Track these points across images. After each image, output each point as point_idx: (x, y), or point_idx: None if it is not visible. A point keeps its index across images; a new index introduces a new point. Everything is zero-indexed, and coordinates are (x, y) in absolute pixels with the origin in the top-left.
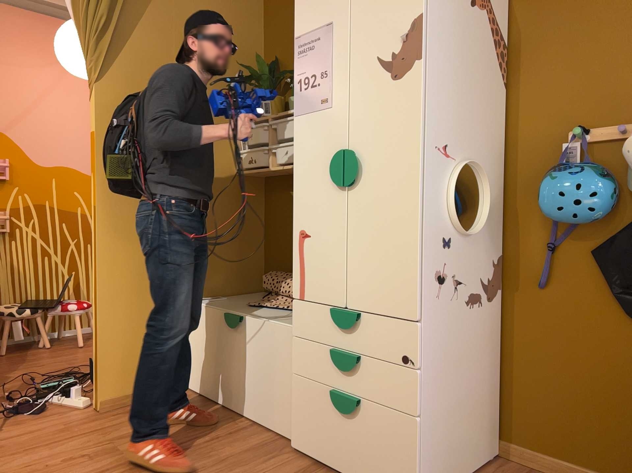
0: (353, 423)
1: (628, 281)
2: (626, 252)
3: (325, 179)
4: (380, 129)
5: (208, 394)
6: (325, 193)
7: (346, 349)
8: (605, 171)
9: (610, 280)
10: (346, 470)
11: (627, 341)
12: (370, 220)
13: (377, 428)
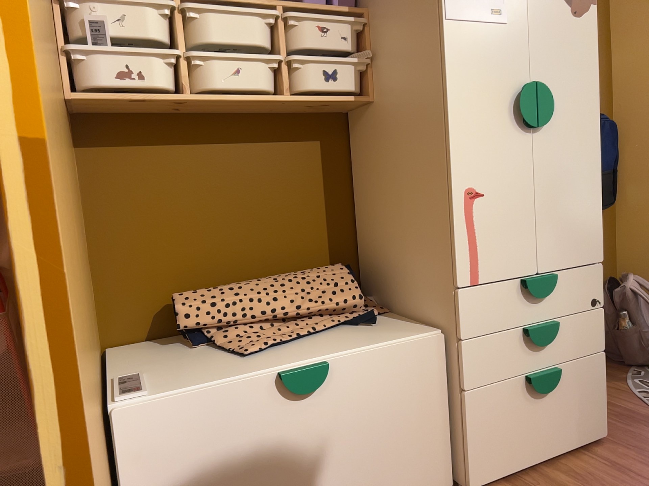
0: (550, 396)
1: None
2: None
3: (503, 118)
4: (564, 67)
5: None
6: (504, 136)
7: (540, 319)
8: None
9: None
10: (544, 454)
11: None
12: (558, 167)
13: (573, 384)
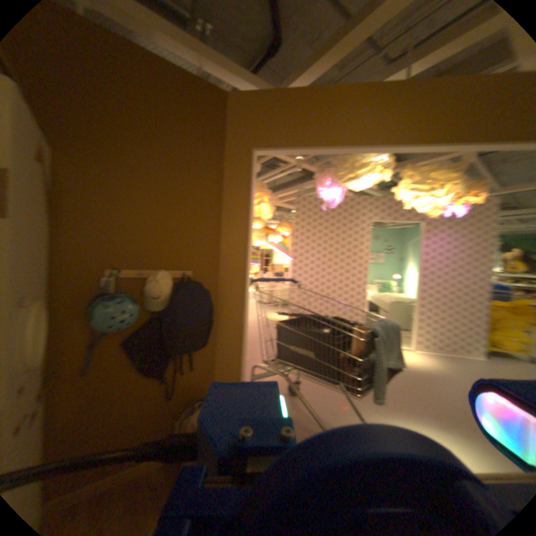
0: None
1: (142, 358)
2: (142, 343)
3: None
4: None
5: None
6: None
7: None
8: (132, 299)
9: (132, 360)
10: None
11: (139, 390)
12: None
13: None
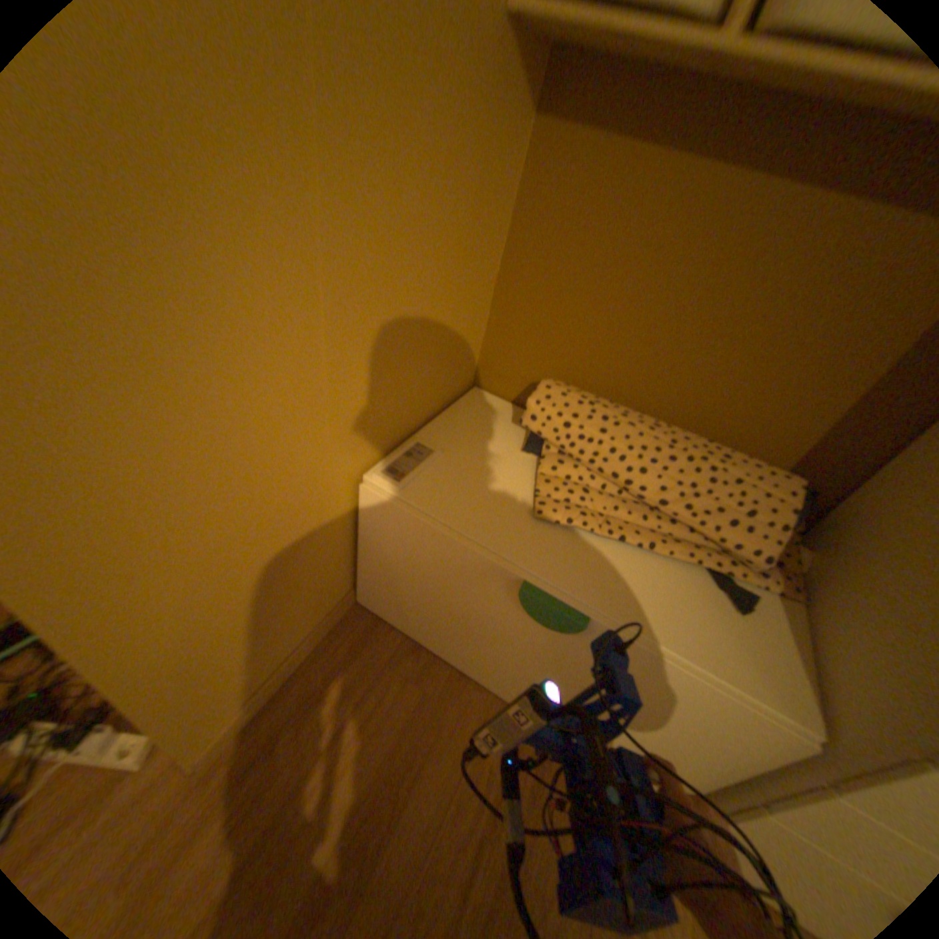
0: None
1: None
2: None
3: None
4: None
5: (423, 637)
6: None
7: None
8: None
9: None
10: None
11: None
12: None
13: None
